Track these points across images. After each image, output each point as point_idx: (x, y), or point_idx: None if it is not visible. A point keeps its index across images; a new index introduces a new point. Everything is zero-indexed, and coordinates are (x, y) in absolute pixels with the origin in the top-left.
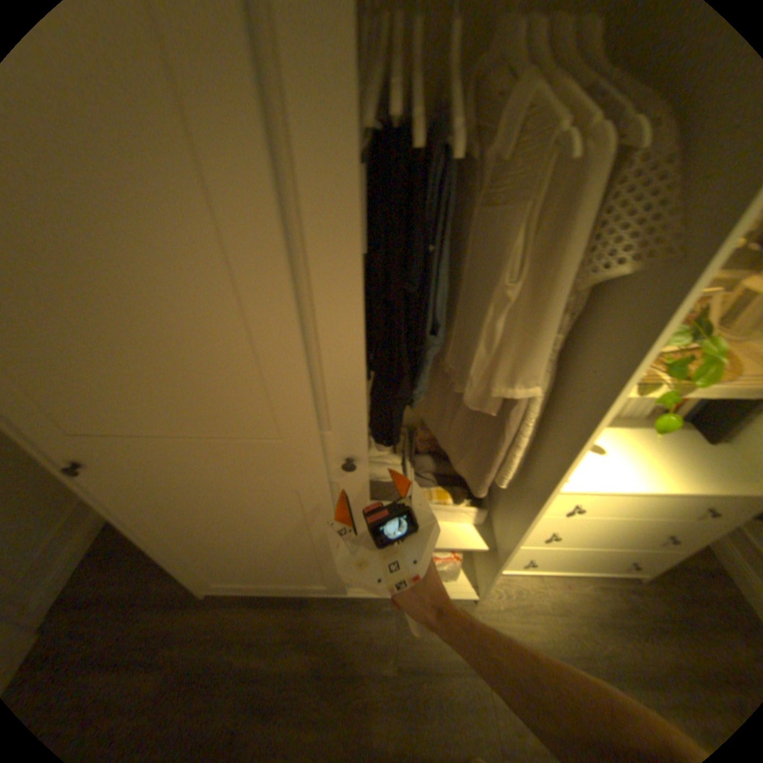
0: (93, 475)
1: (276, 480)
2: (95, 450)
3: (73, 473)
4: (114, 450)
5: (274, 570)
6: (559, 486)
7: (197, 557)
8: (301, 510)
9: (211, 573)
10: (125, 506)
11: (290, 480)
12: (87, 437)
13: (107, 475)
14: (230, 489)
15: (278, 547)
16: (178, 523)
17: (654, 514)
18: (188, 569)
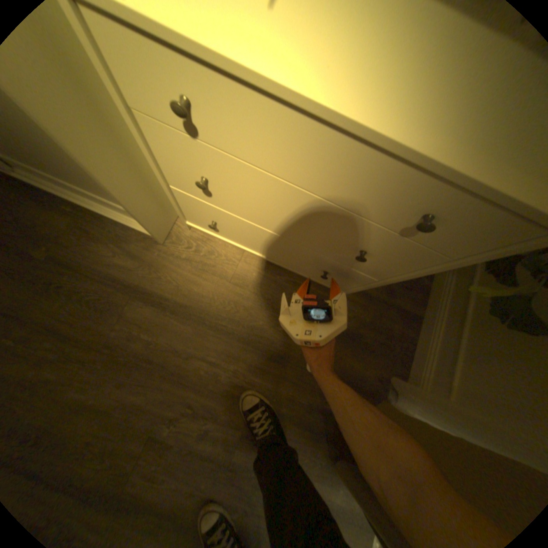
0: None
1: None
2: None
3: None
4: None
5: None
6: None
7: None
8: None
9: None
10: None
11: None
12: None
13: None
14: None
15: None
16: None
17: (329, 185)
18: None
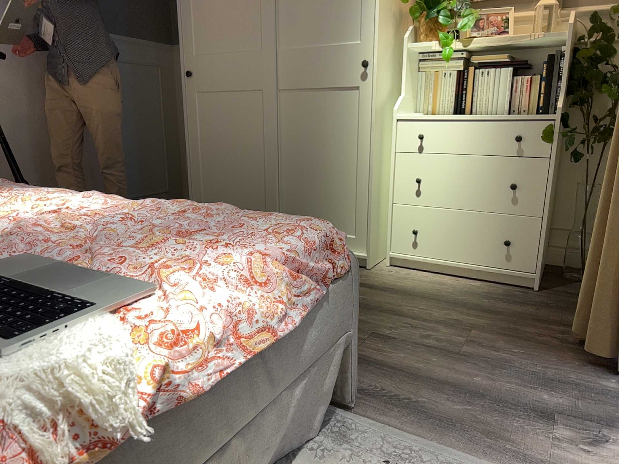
0: (192, 81)
1: (255, 79)
2: (199, 62)
3: (188, 73)
4: (205, 61)
5: (240, 191)
6: (375, 74)
7: (206, 170)
8: (261, 108)
9: (207, 196)
10: (194, 108)
11: (260, 78)
12: (200, 54)
13: (197, 81)
14: (236, 89)
15: (246, 156)
16: (209, 127)
17: (478, 145)
18: (198, 187)
